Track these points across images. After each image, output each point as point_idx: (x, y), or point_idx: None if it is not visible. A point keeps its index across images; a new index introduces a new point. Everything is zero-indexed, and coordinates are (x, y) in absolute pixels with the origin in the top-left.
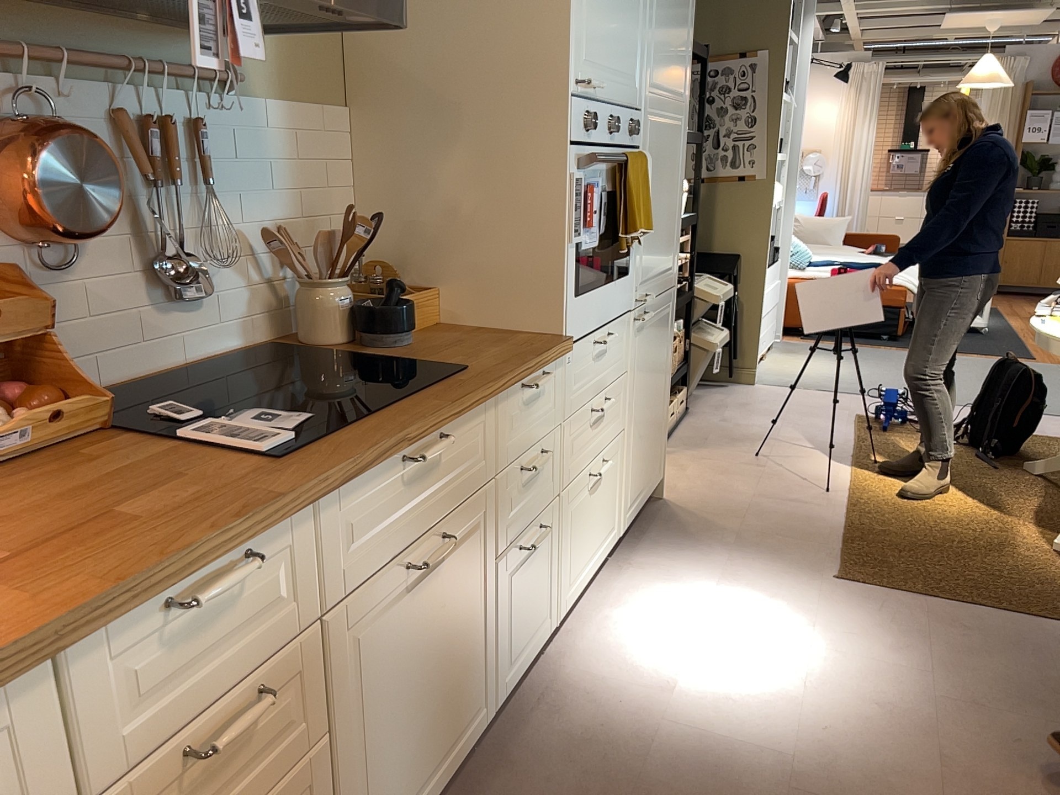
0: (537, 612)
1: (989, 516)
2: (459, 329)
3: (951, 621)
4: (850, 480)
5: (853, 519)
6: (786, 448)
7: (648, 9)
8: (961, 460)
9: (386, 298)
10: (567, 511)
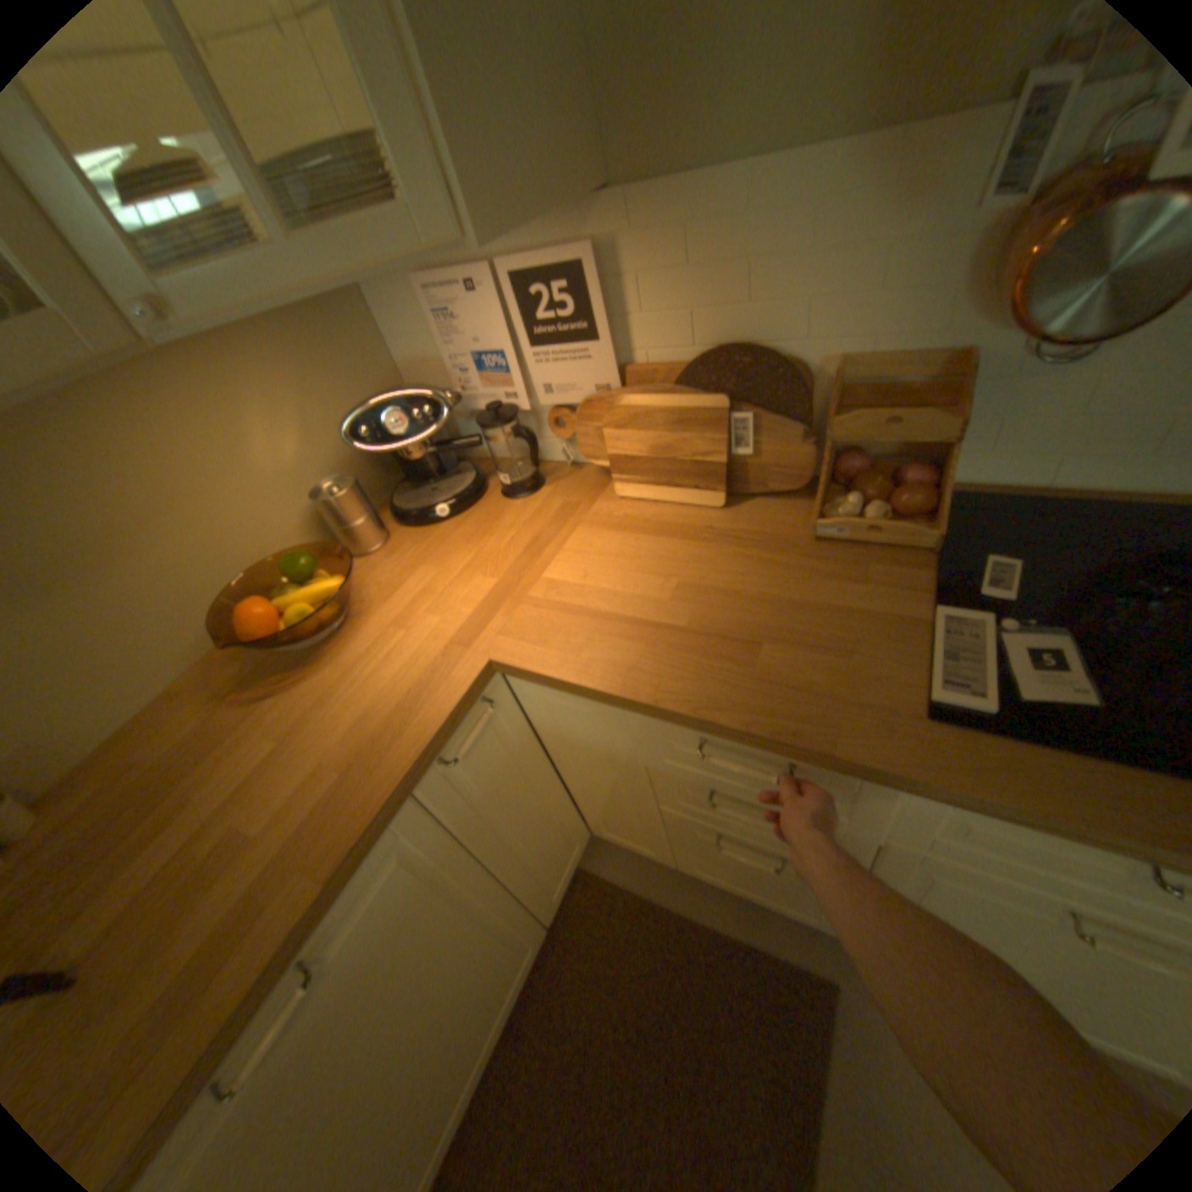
0: None
1: None
2: None
3: None
4: None
5: None
6: None
7: None
8: None
9: None
10: None
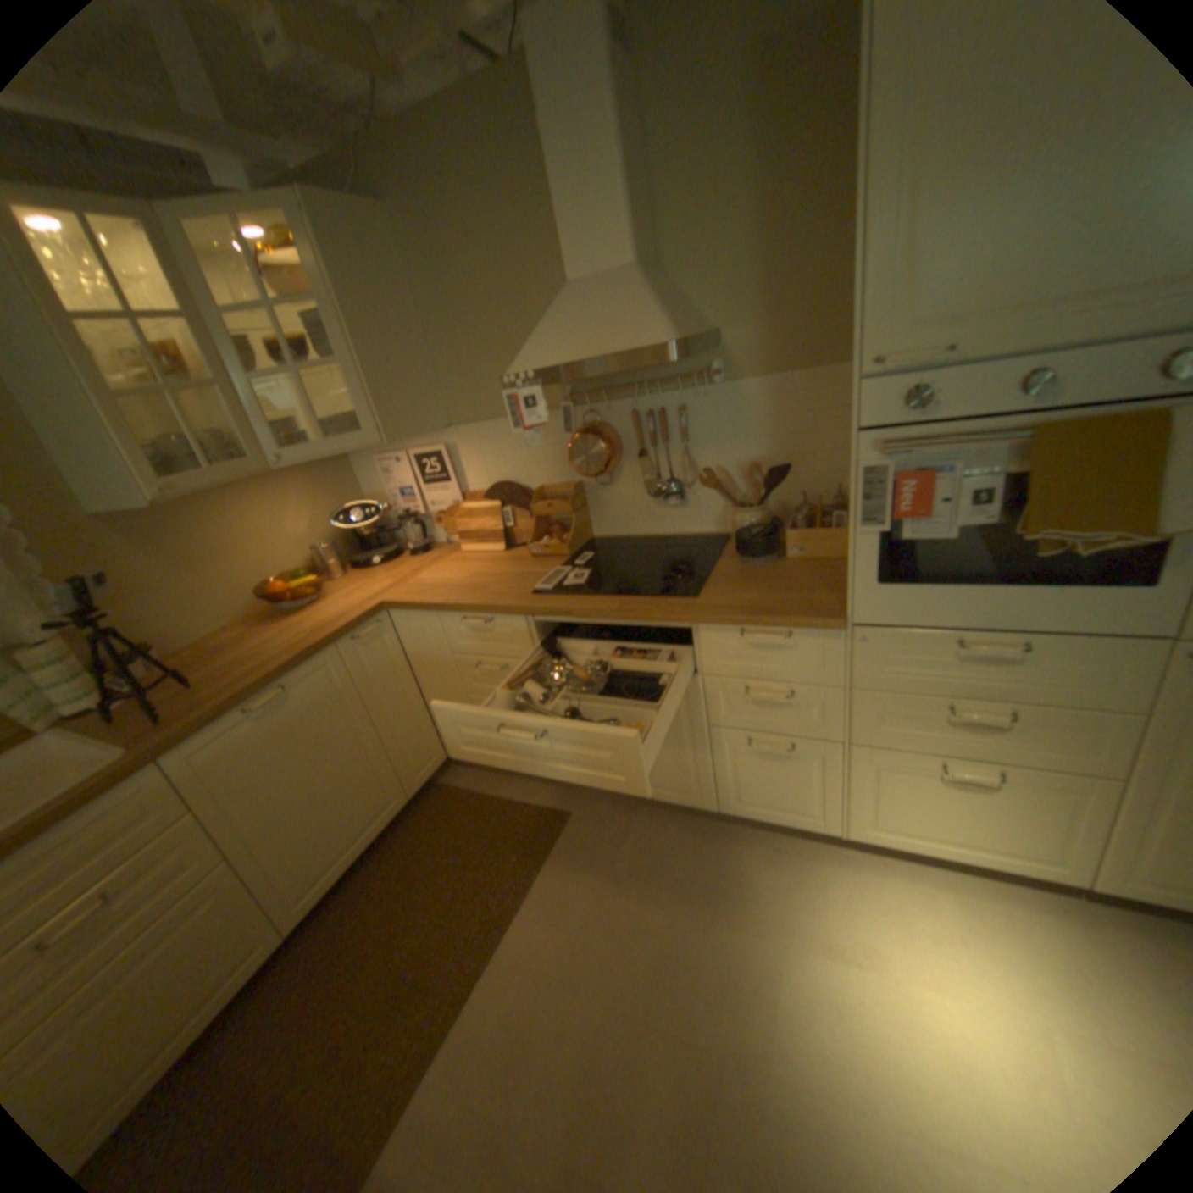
0: (795, 801)
1: None
2: (829, 568)
3: None
4: None
5: None
6: None
7: None
8: None
9: (771, 528)
10: (868, 765)
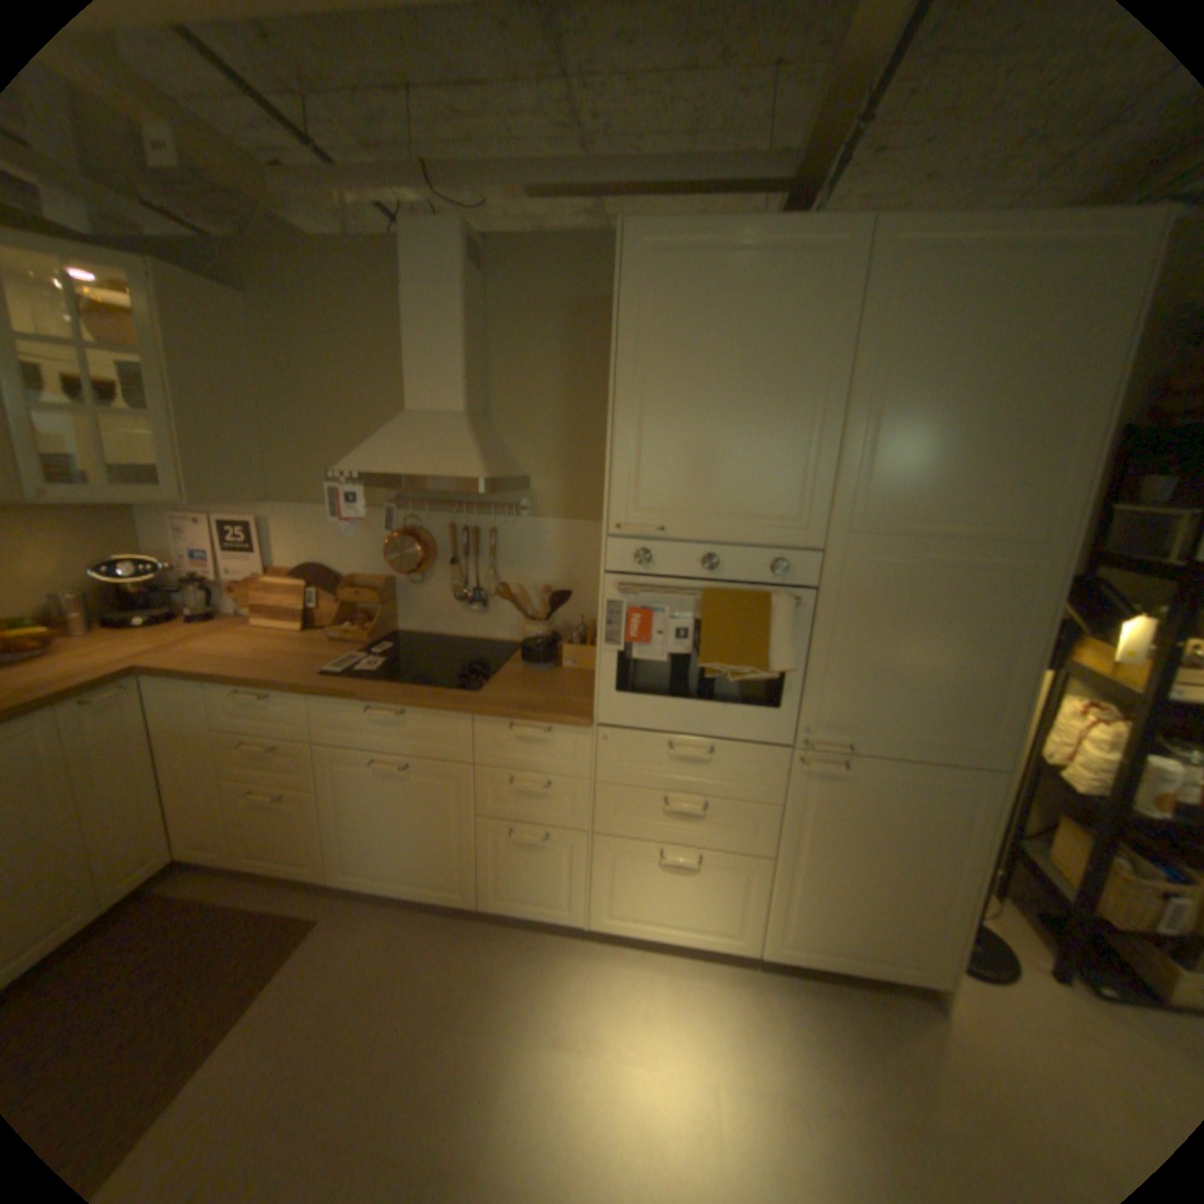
0: (546, 894)
1: None
2: (592, 680)
3: None
4: None
5: None
6: None
7: (842, 442)
8: None
9: (552, 642)
10: (606, 854)
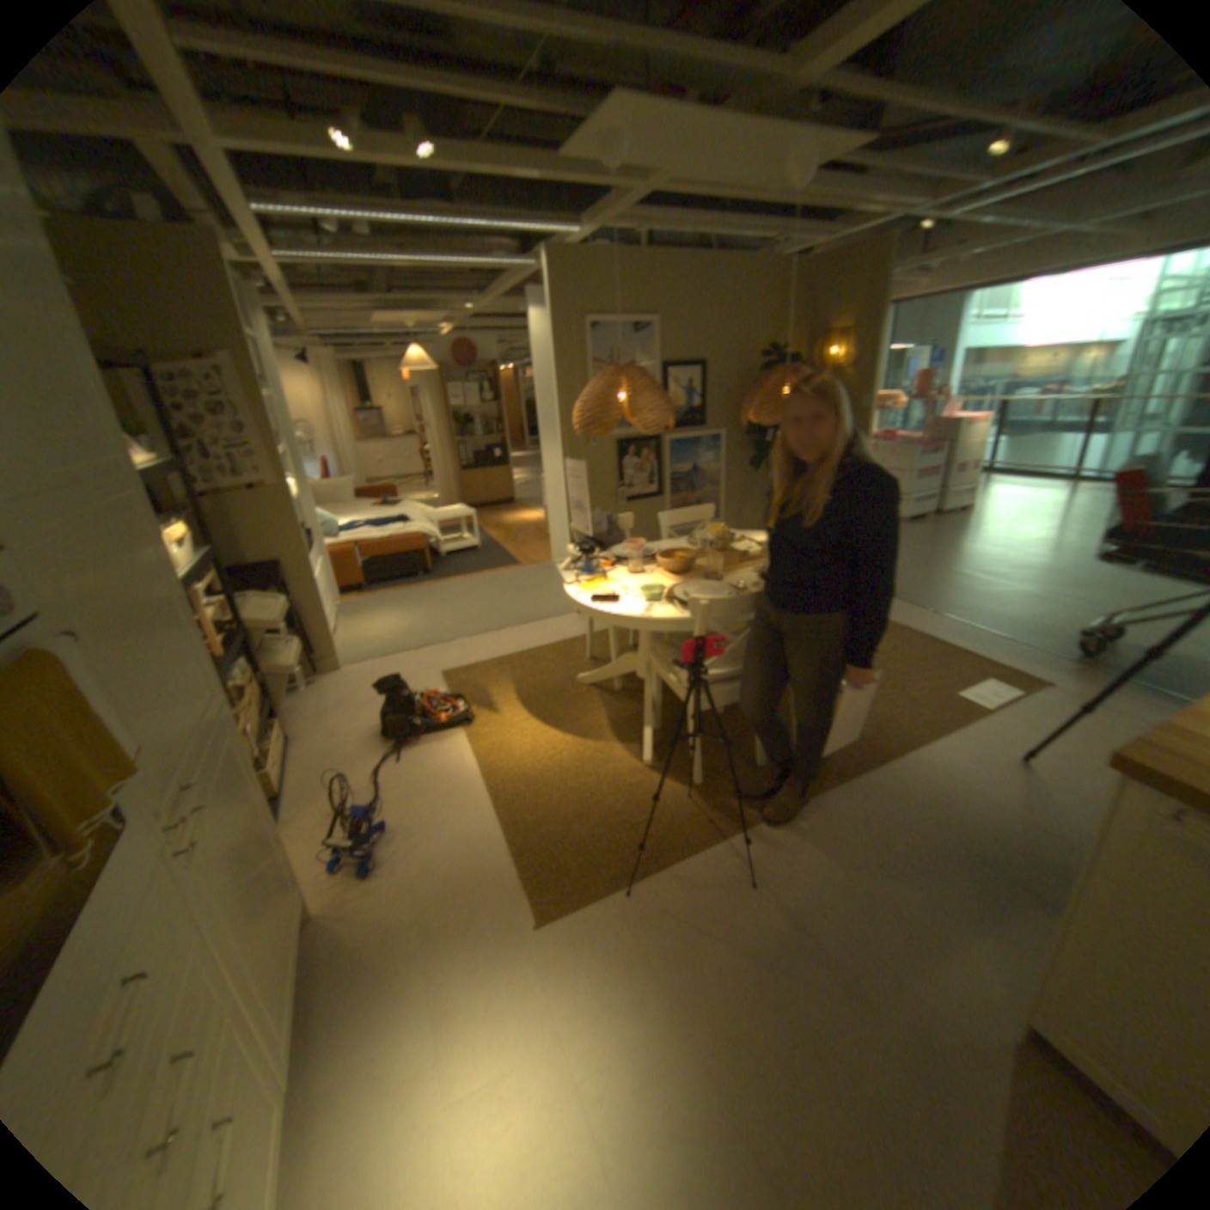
0: None
1: (589, 750)
2: None
3: (646, 918)
4: (477, 766)
5: (506, 823)
6: (406, 752)
7: None
8: (538, 692)
9: None
10: None
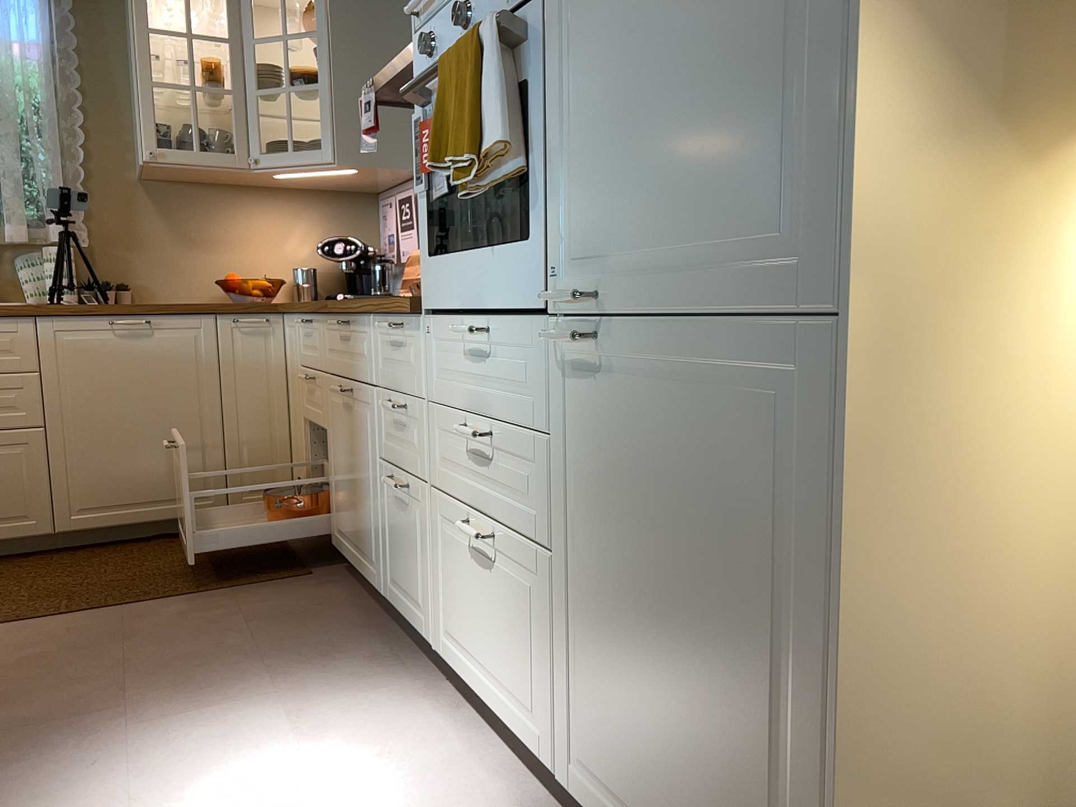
0: (412, 583)
1: None
2: None
3: None
4: None
5: None
6: None
7: None
8: None
9: None
10: (440, 524)
